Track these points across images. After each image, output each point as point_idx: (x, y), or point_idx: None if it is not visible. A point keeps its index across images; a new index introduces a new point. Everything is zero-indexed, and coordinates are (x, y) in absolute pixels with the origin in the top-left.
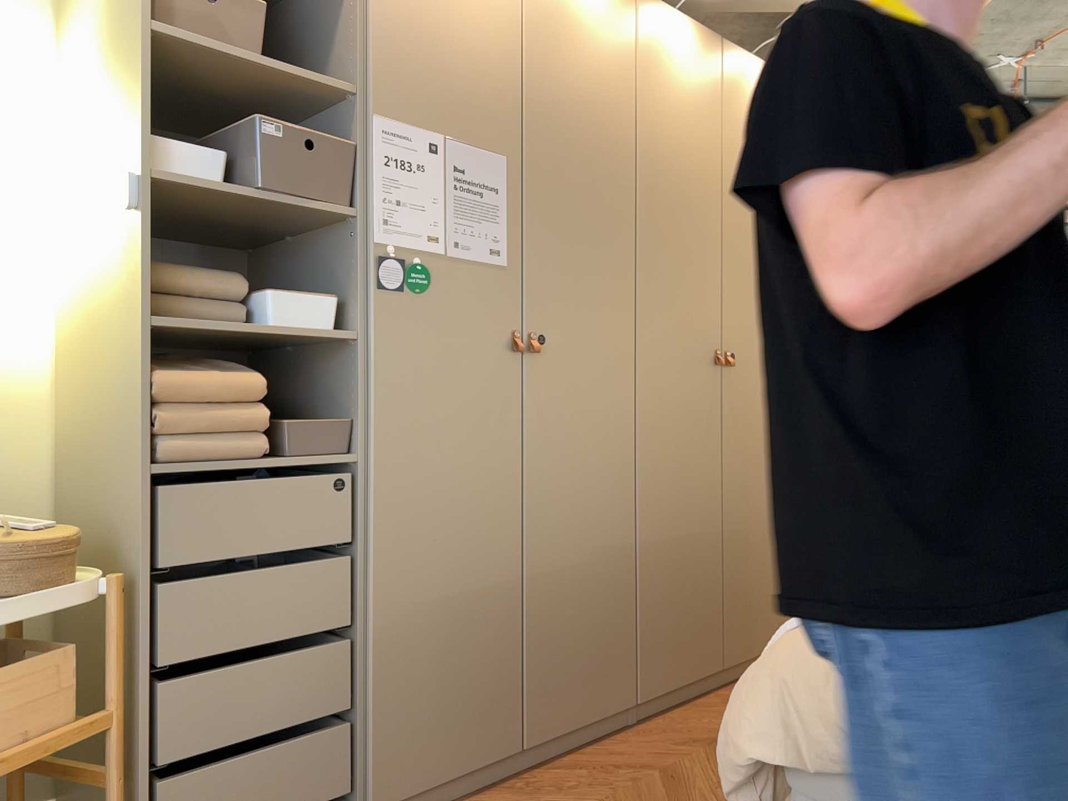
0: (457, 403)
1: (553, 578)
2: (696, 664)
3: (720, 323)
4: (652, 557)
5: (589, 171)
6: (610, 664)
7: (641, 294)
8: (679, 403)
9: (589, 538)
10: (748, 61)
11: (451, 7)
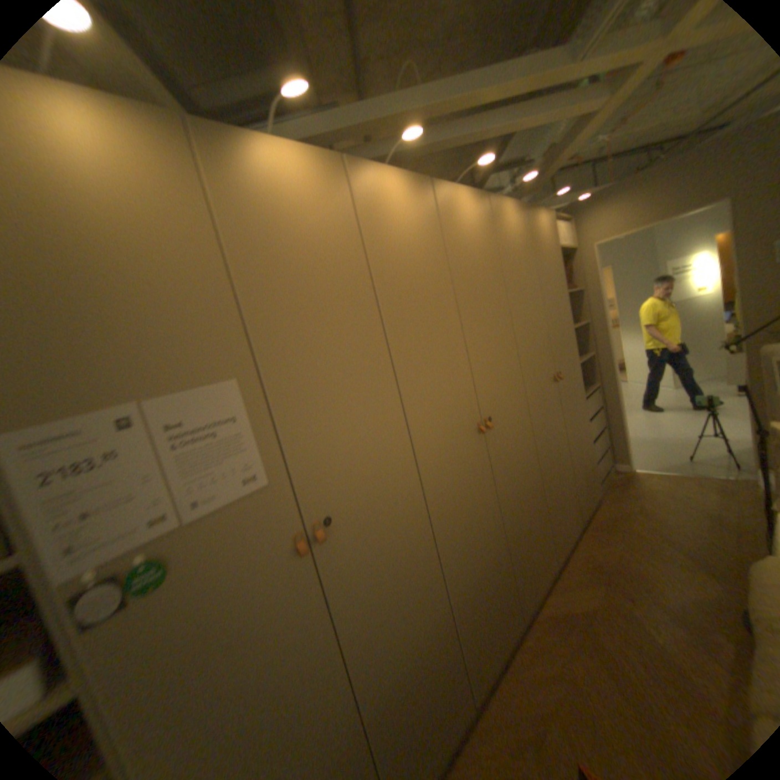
0: (249, 647)
1: (390, 694)
2: (507, 642)
3: (475, 401)
4: (463, 605)
5: (336, 346)
6: (451, 704)
7: (410, 423)
8: (458, 483)
9: (412, 637)
10: (454, 192)
11: (102, 246)
